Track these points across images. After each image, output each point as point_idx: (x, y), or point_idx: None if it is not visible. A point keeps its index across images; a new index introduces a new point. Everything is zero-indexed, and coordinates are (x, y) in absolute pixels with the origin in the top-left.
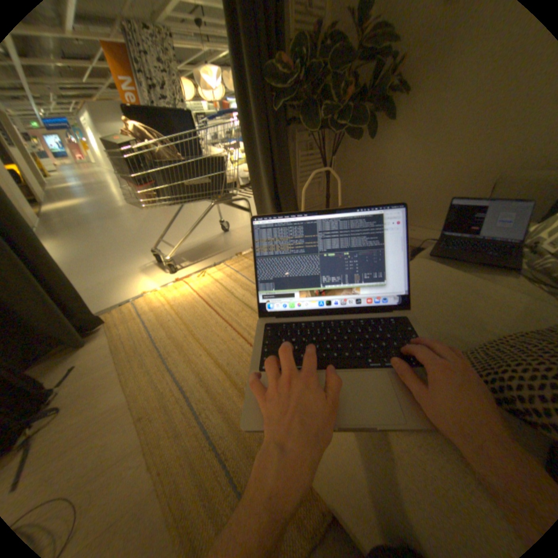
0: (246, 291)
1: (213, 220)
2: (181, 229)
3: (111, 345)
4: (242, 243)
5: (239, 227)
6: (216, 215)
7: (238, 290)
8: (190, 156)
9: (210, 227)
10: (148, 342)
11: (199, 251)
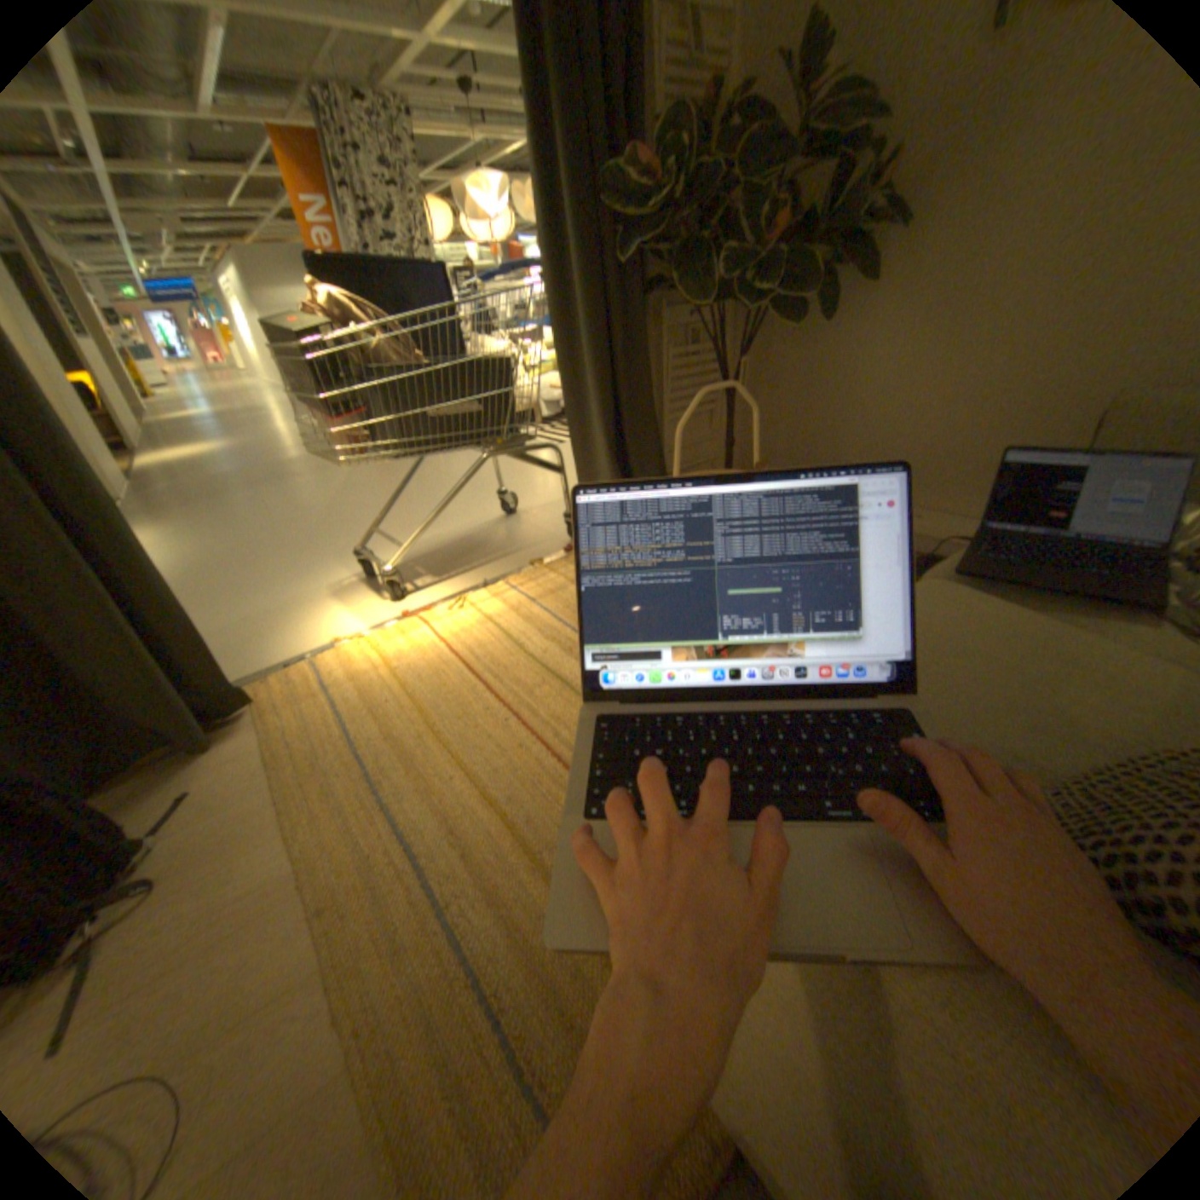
0: (552, 641)
1: (484, 490)
2: (416, 507)
3: (265, 749)
4: (545, 539)
5: (539, 505)
6: (491, 480)
7: (534, 638)
8: (440, 355)
9: (478, 503)
10: (341, 745)
11: (453, 555)
